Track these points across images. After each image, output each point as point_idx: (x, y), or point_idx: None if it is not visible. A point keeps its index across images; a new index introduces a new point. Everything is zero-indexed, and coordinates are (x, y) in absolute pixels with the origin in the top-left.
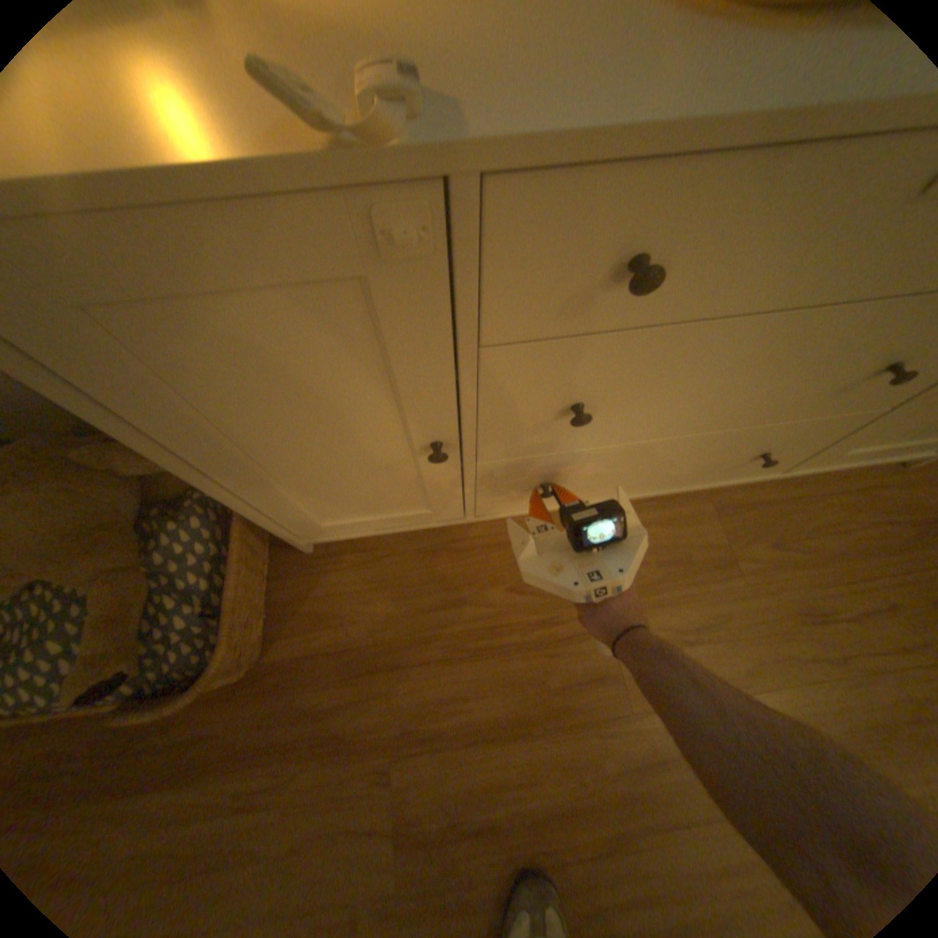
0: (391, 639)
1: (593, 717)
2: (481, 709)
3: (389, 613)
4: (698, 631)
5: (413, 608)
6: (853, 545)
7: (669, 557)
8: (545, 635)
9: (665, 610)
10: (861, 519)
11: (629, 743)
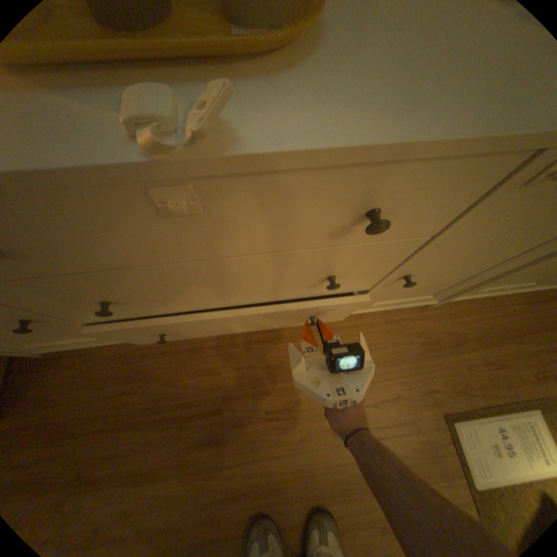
0: (82, 416)
1: (199, 468)
2: (130, 463)
3: (83, 399)
4: (276, 413)
5: (100, 395)
6: (384, 357)
7: (269, 364)
8: (180, 414)
9: (259, 399)
10: (392, 340)
11: (218, 484)
